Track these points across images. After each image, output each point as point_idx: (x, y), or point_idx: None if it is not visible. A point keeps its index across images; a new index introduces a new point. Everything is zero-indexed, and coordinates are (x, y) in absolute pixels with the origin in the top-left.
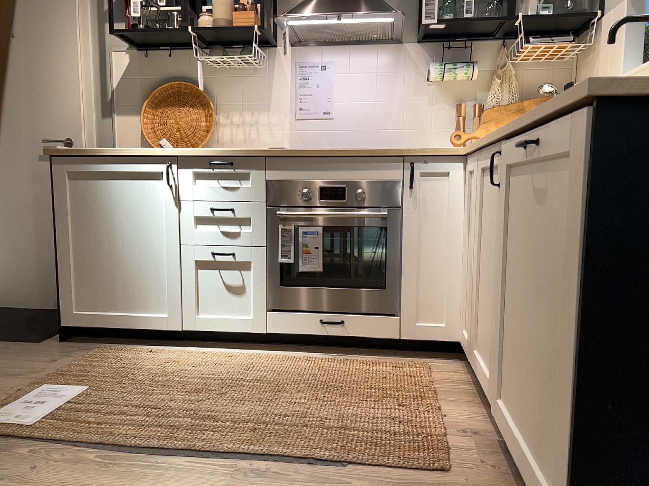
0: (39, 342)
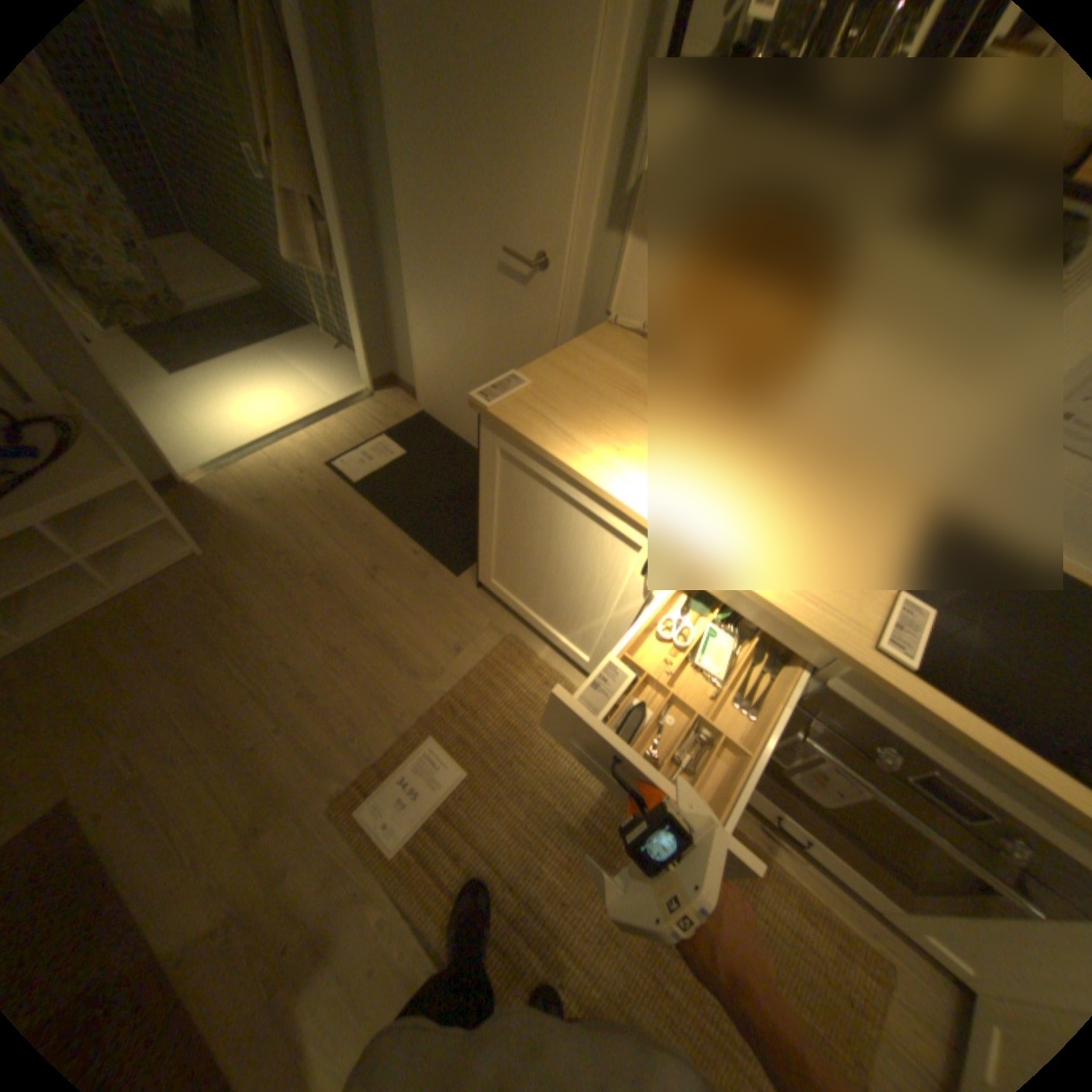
0: (459, 574)
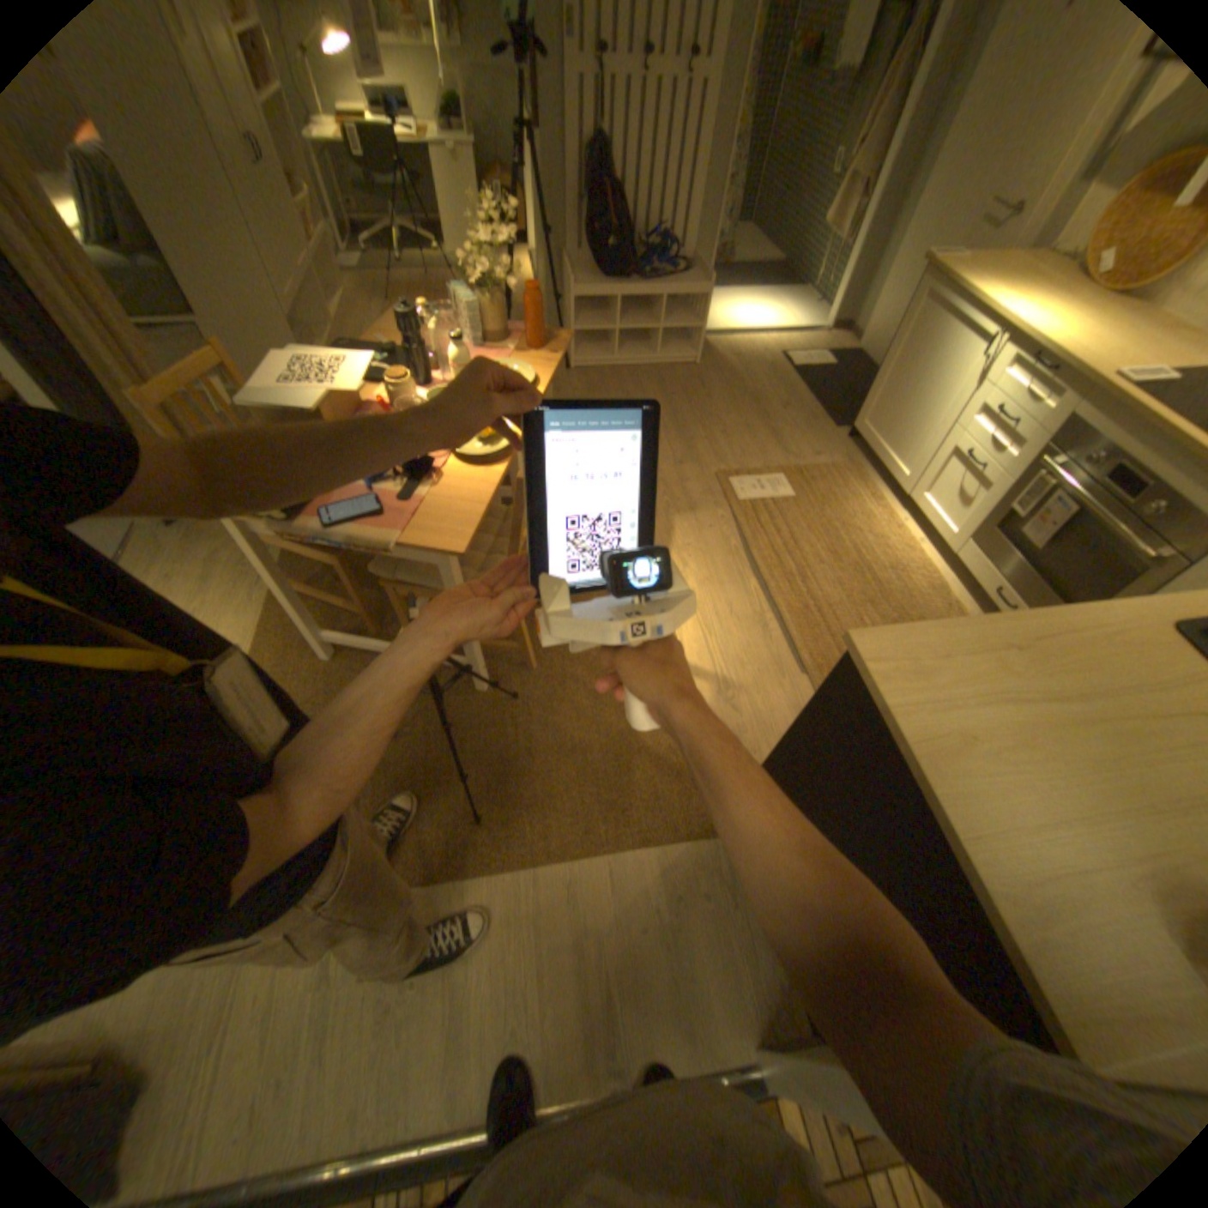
0: (836, 427)
